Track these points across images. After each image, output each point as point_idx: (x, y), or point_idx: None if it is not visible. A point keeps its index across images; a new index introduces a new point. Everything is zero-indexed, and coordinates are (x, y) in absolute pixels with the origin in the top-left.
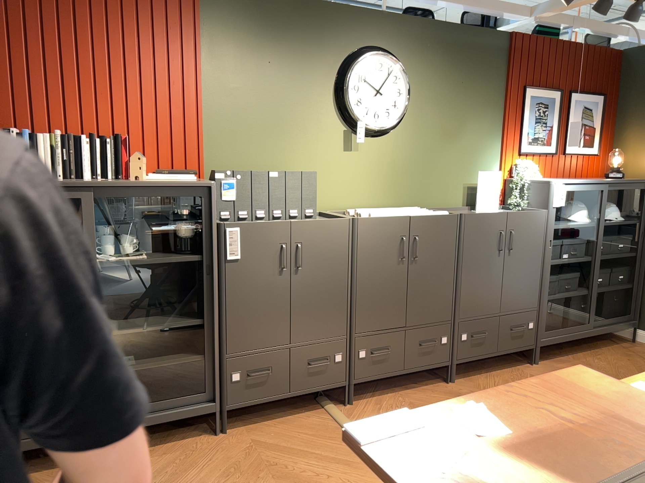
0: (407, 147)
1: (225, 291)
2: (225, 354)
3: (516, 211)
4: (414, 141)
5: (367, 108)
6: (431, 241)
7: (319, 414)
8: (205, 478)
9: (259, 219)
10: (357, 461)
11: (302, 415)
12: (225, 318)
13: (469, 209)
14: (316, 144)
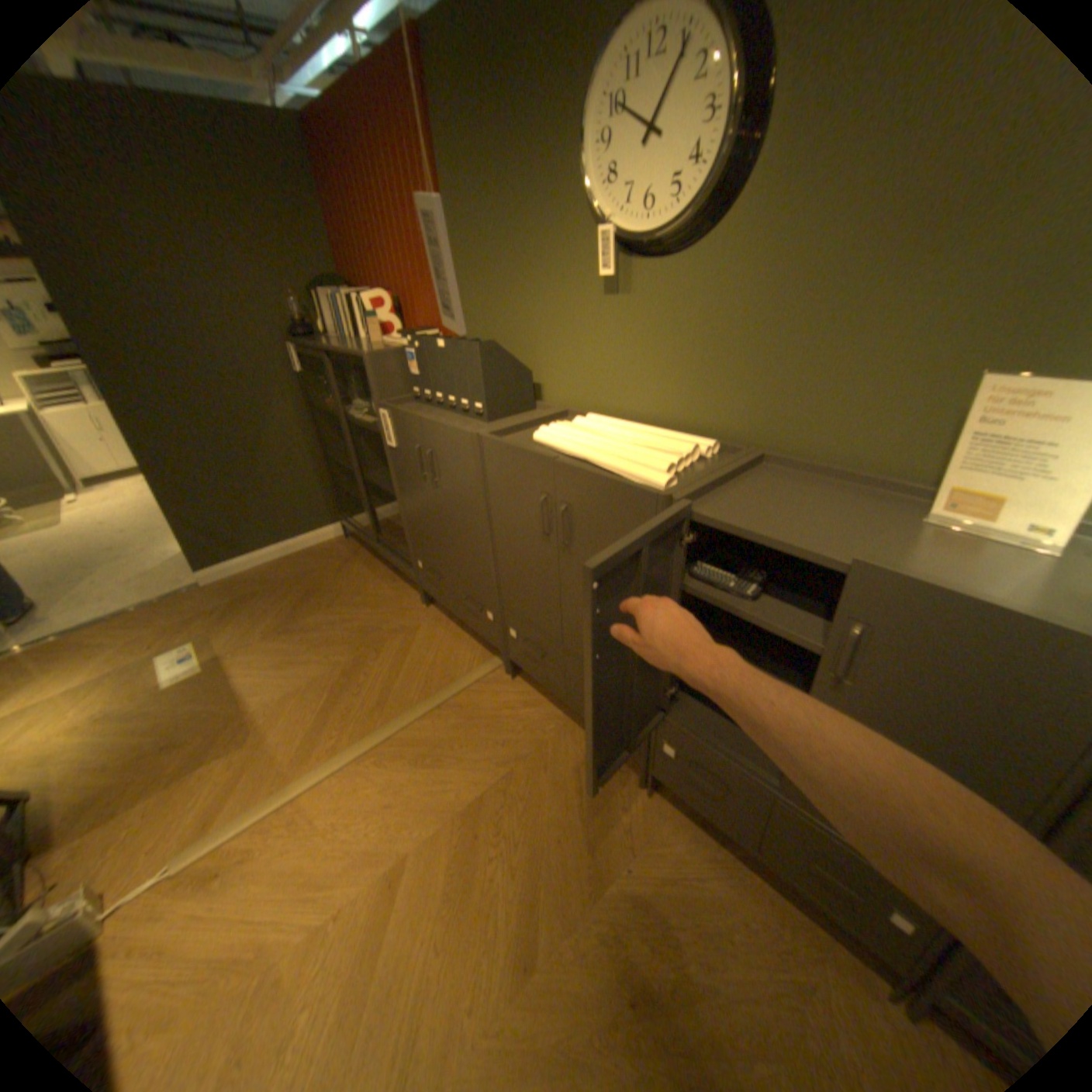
0: (747, 279)
1: (397, 477)
2: (411, 538)
3: (926, 575)
4: (770, 256)
5: (628, 184)
6: (595, 527)
7: (482, 656)
8: (358, 621)
9: (440, 405)
10: (387, 711)
11: (475, 645)
12: (403, 505)
13: (932, 497)
14: (561, 285)
